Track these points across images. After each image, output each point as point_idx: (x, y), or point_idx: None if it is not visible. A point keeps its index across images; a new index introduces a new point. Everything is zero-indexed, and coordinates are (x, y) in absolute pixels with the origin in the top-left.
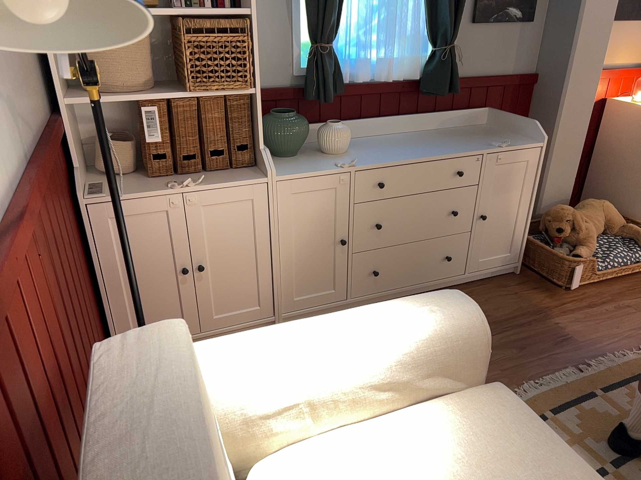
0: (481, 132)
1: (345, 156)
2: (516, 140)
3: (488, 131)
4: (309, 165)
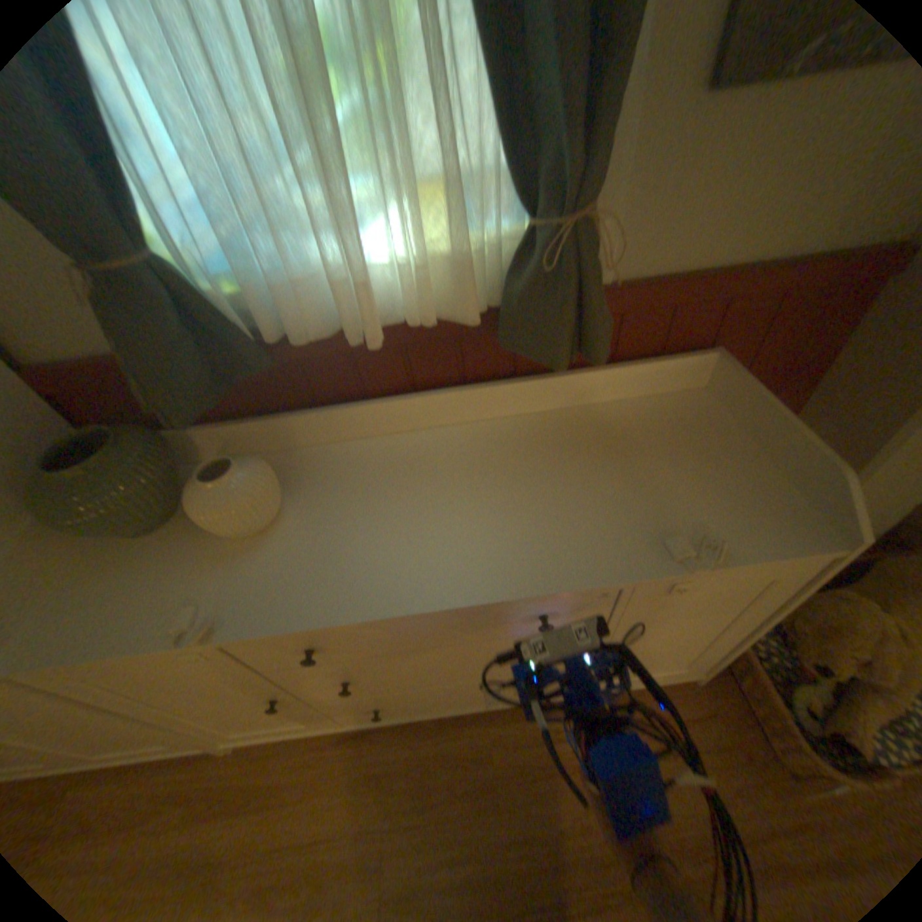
0: (670, 435)
1: (250, 551)
2: (757, 506)
3: (693, 430)
4: (128, 596)
